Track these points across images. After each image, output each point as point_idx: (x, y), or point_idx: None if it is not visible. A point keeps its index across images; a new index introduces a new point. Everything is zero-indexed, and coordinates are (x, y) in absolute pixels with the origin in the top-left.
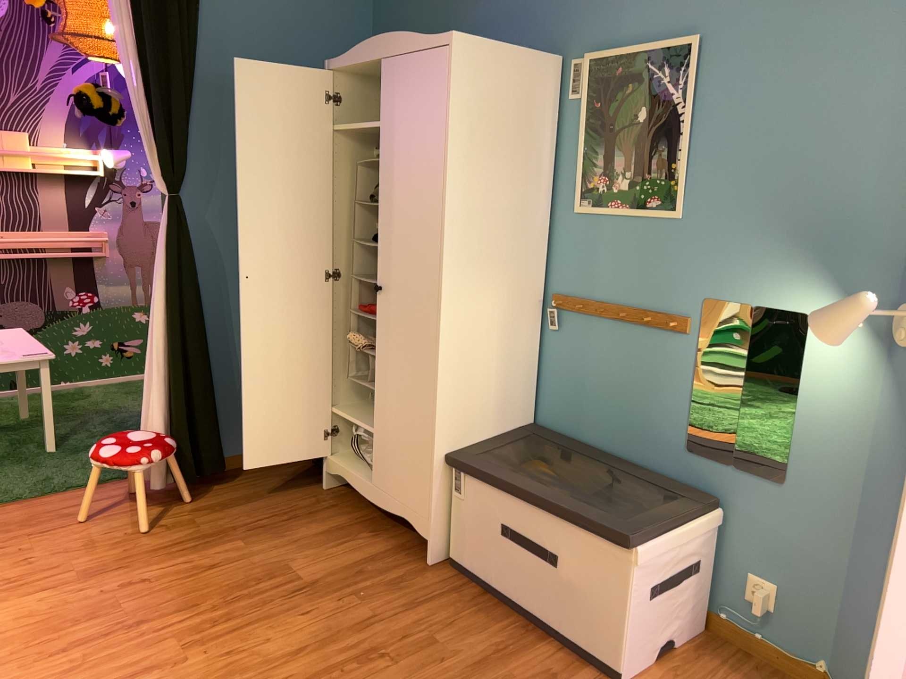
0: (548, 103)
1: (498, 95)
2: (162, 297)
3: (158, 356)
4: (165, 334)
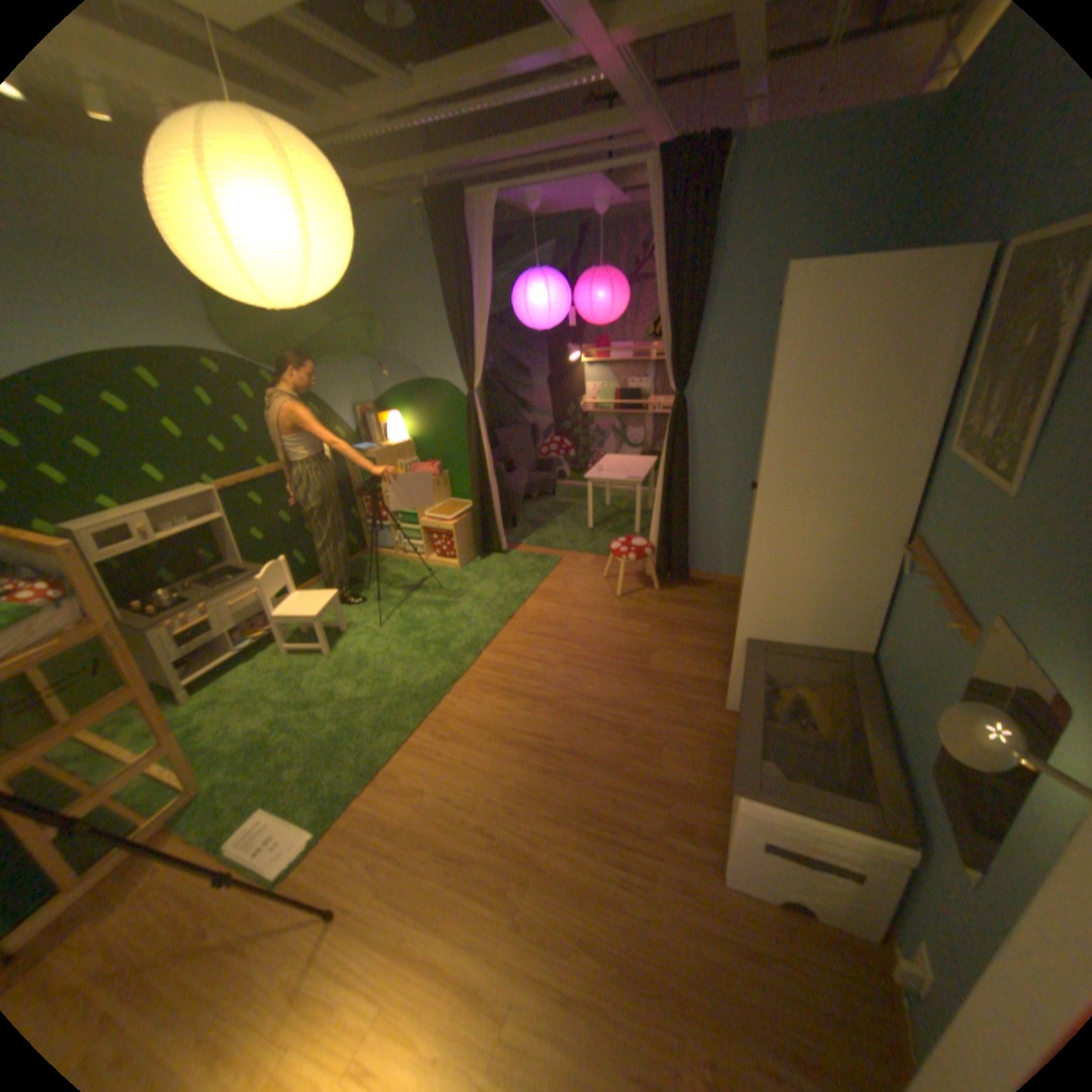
0: (953, 311)
1: (853, 316)
2: (664, 462)
3: (659, 498)
4: (660, 486)
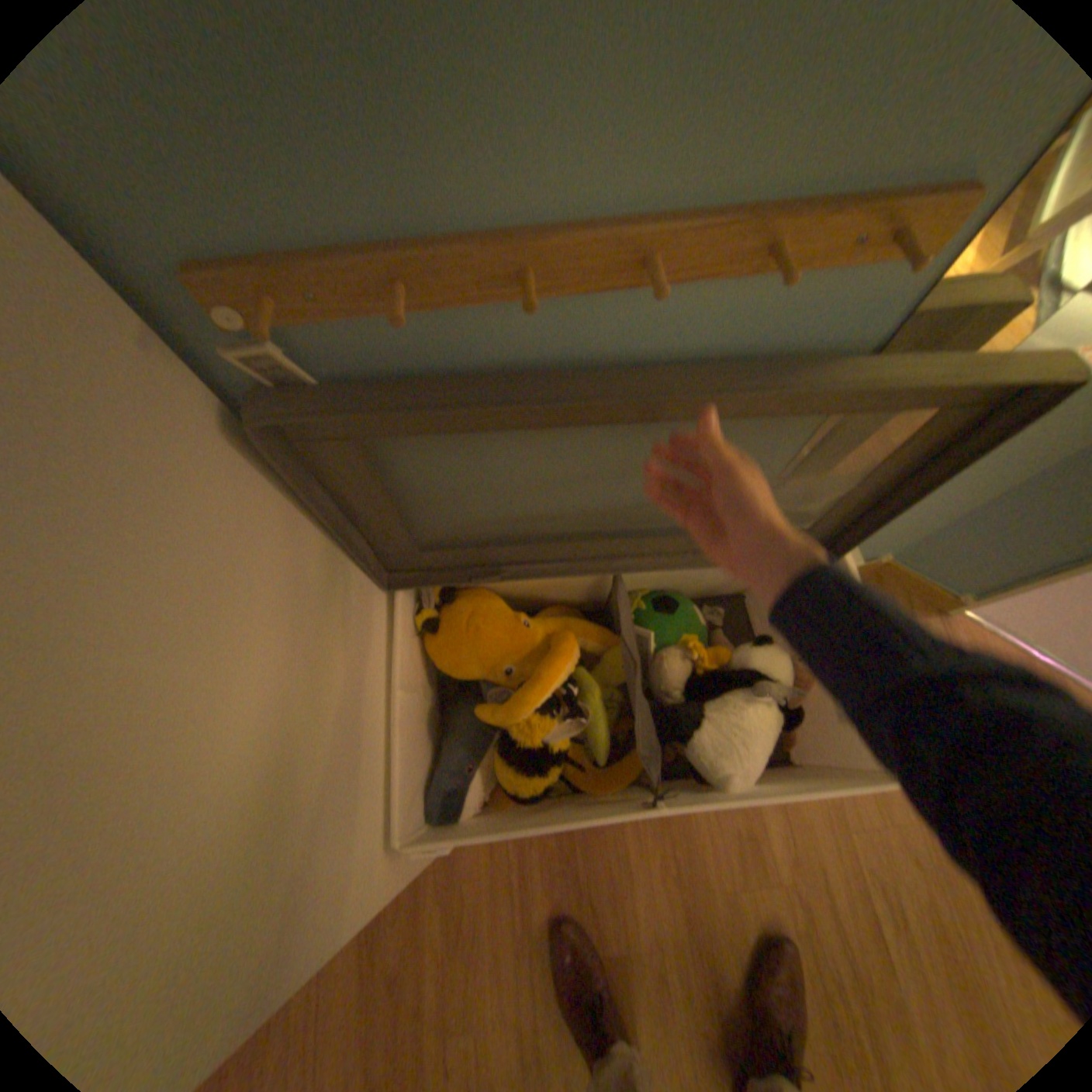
0: None
1: None
2: None
3: None
4: None
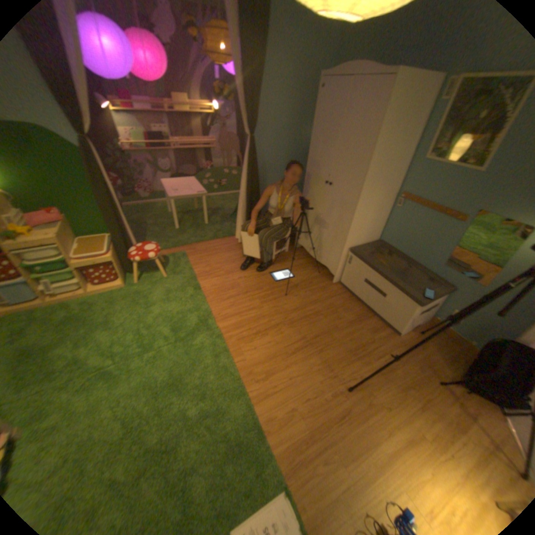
0: (429, 102)
1: (409, 101)
2: (246, 178)
3: (244, 199)
4: (247, 192)
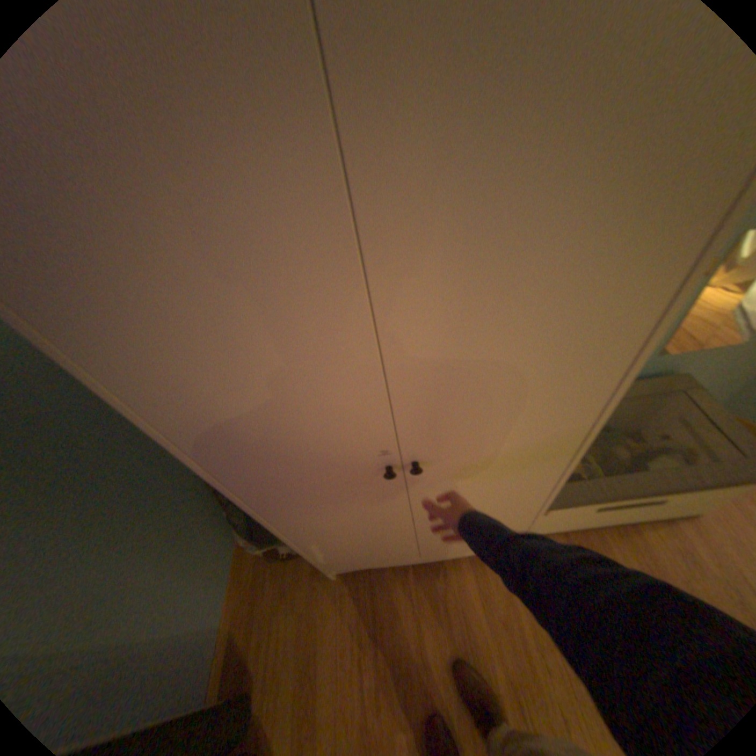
0: None
1: None
2: None
3: None
4: None
